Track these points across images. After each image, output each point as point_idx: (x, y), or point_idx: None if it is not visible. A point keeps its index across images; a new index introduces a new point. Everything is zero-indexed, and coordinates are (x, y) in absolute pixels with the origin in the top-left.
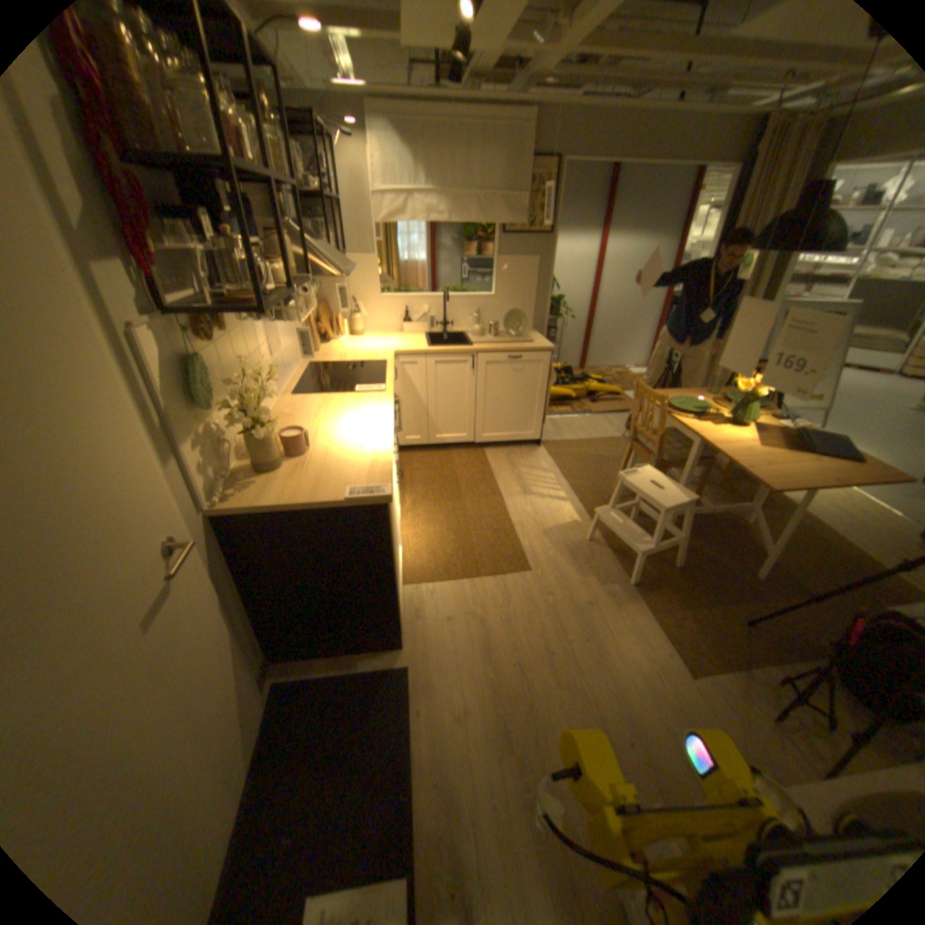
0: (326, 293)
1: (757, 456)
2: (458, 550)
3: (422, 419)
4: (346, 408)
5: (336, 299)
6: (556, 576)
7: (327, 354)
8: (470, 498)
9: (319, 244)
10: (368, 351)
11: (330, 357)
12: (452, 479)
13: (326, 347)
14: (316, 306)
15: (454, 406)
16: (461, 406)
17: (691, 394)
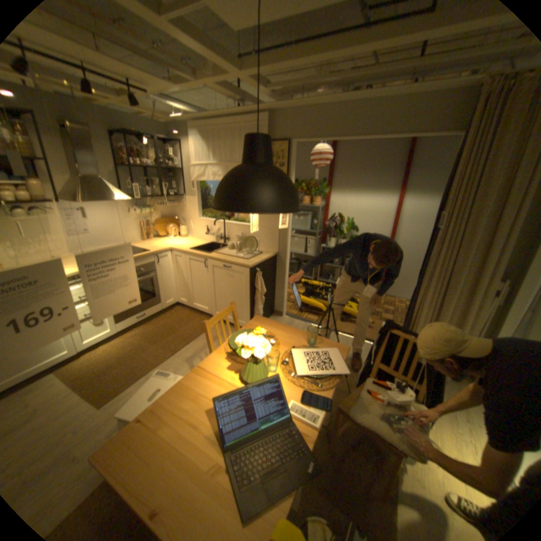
0: (179, 214)
1: (173, 415)
2: (99, 371)
3: (186, 290)
4: (66, 267)
5: (182, 218)
6: (99, 423)
7: (145, 242)
8: (158, 346)
9: (90, 187)
10: (161, 245)
11: (142, 244)
12: (172, 331)
13: (154, 240)
14: (157, 219)
15: (201, 288)
16: (204, 289)
17: (282, 334)
